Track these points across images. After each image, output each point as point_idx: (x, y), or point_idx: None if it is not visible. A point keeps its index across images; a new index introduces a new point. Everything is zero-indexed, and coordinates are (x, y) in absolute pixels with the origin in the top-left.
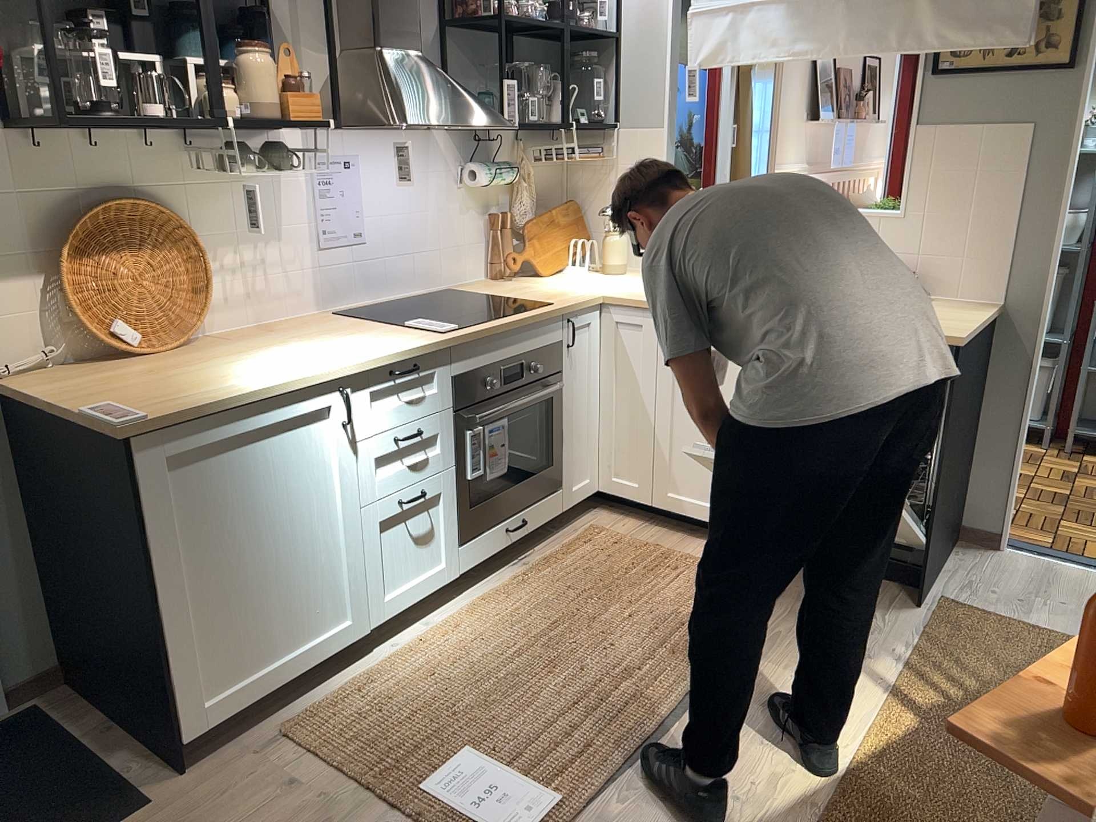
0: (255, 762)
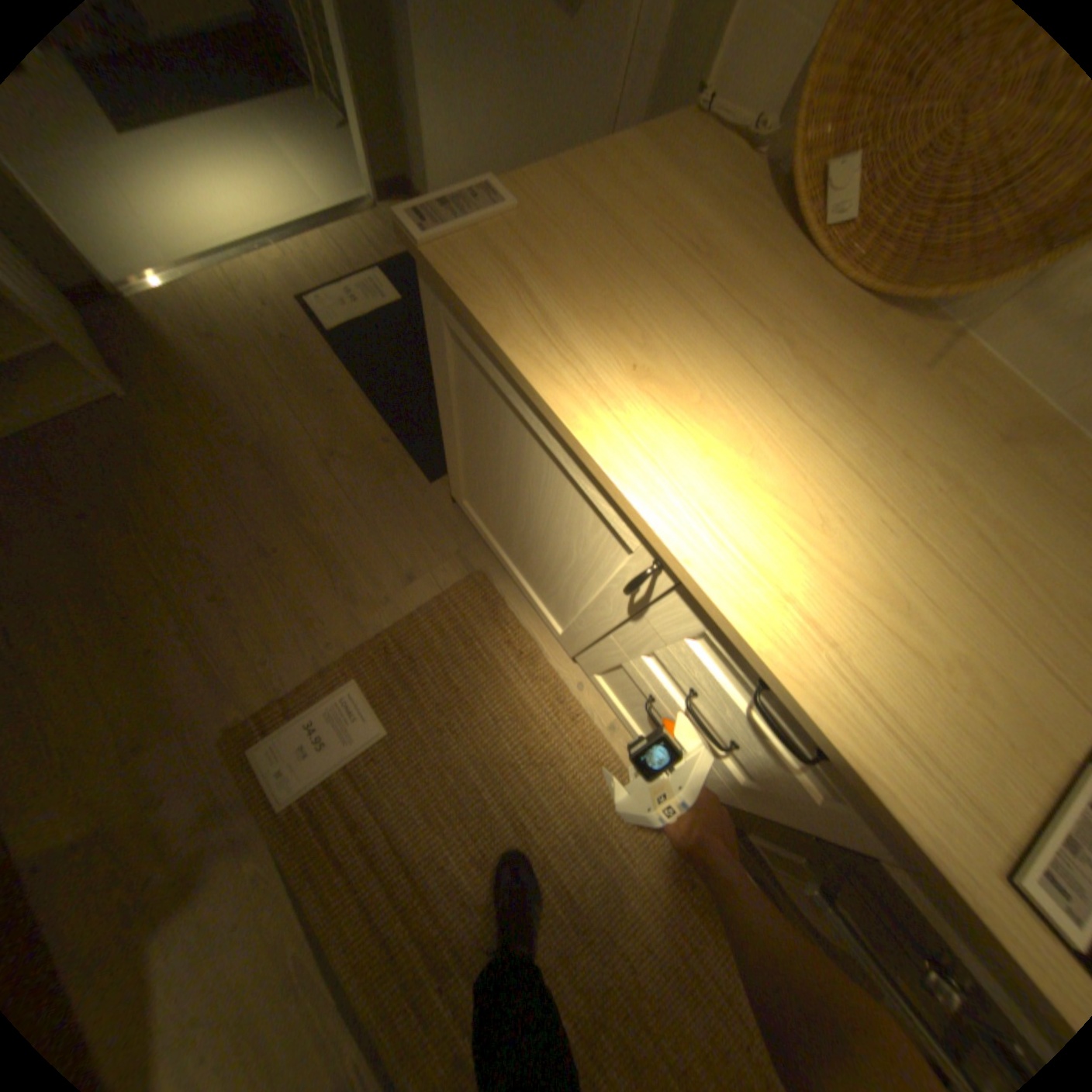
0: (449, 552)
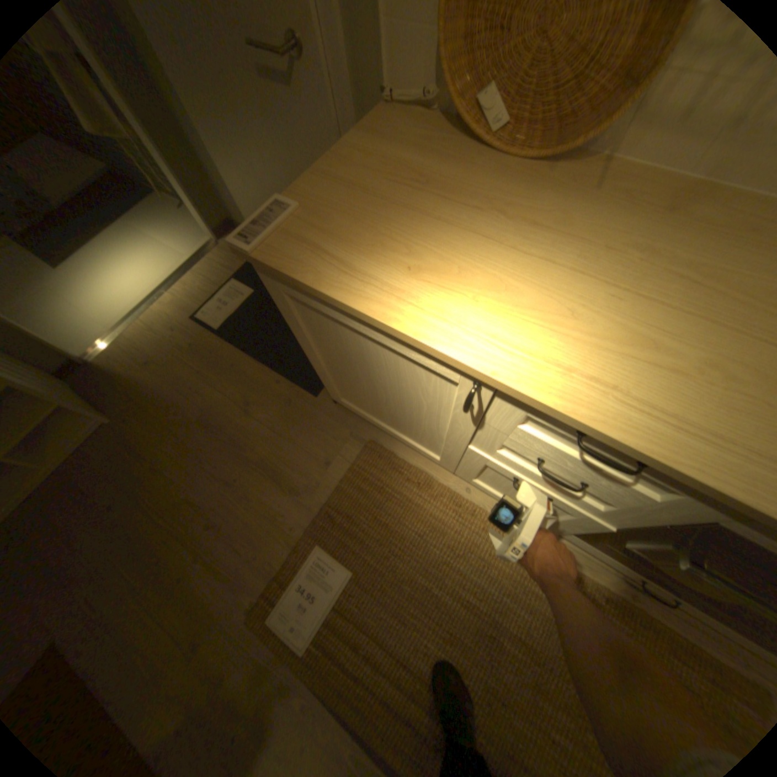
0: (345, 435)
